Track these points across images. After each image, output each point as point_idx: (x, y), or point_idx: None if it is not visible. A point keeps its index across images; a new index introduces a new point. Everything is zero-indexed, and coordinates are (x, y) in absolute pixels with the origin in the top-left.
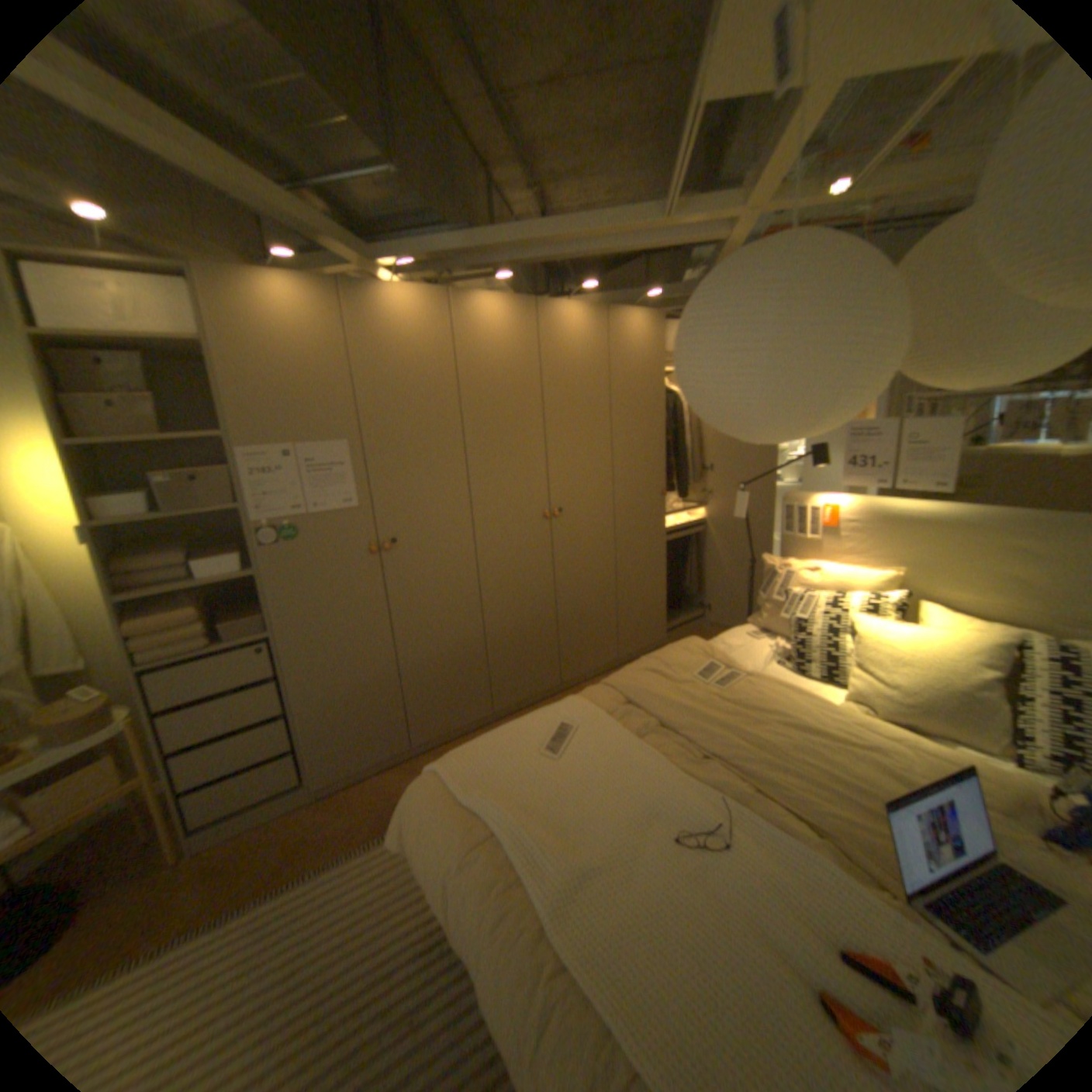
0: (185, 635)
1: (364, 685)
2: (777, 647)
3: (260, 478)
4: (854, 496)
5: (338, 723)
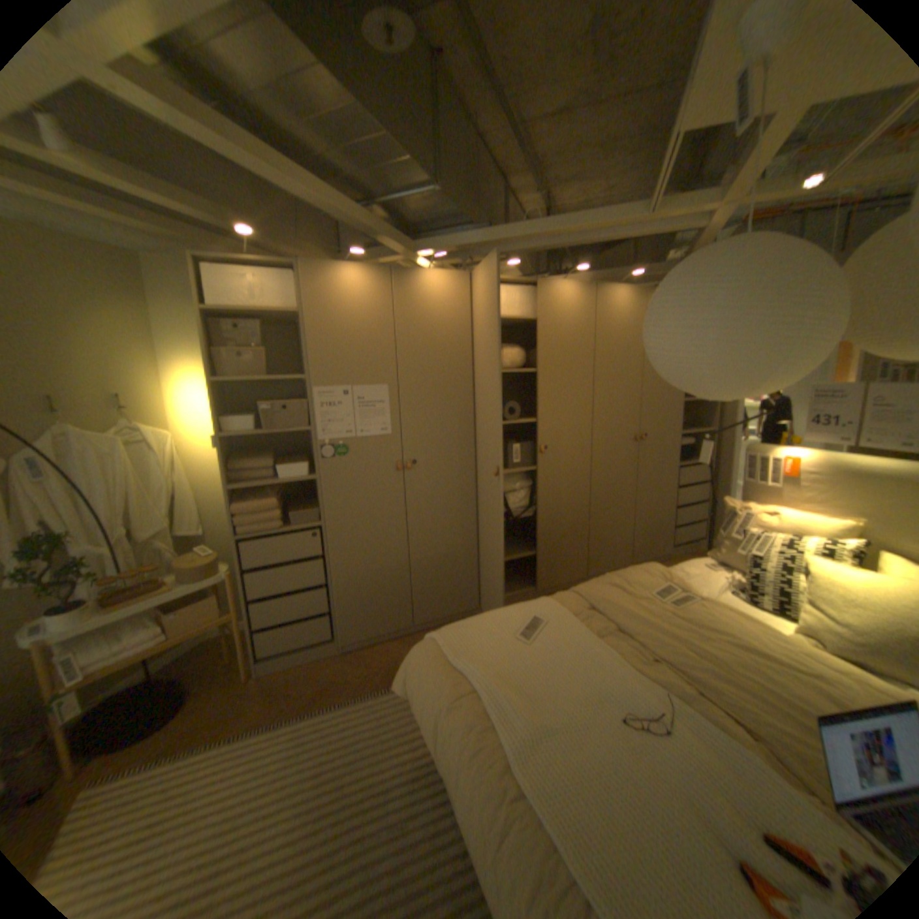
0: (267, 518)
1: (382, 571)
2: (732, 579)
3: (325, 410)
4: (816, 451)
5: (361, 597)
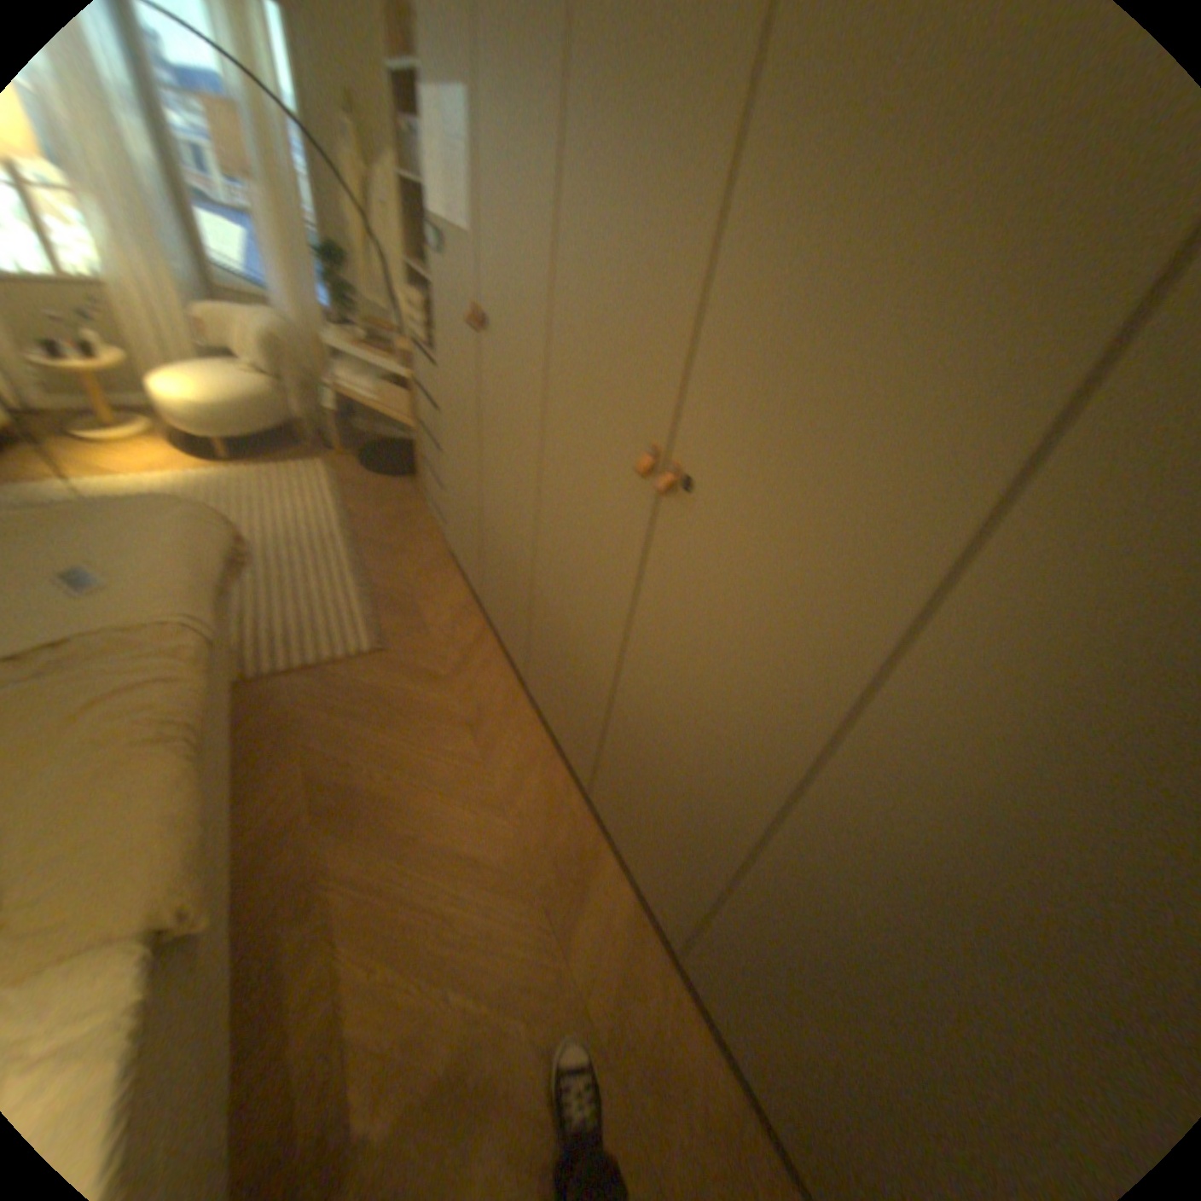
0: (414, 322)
1: (462, 490)
2: None
3: (423, 144)
4: None
5: (452, 505)
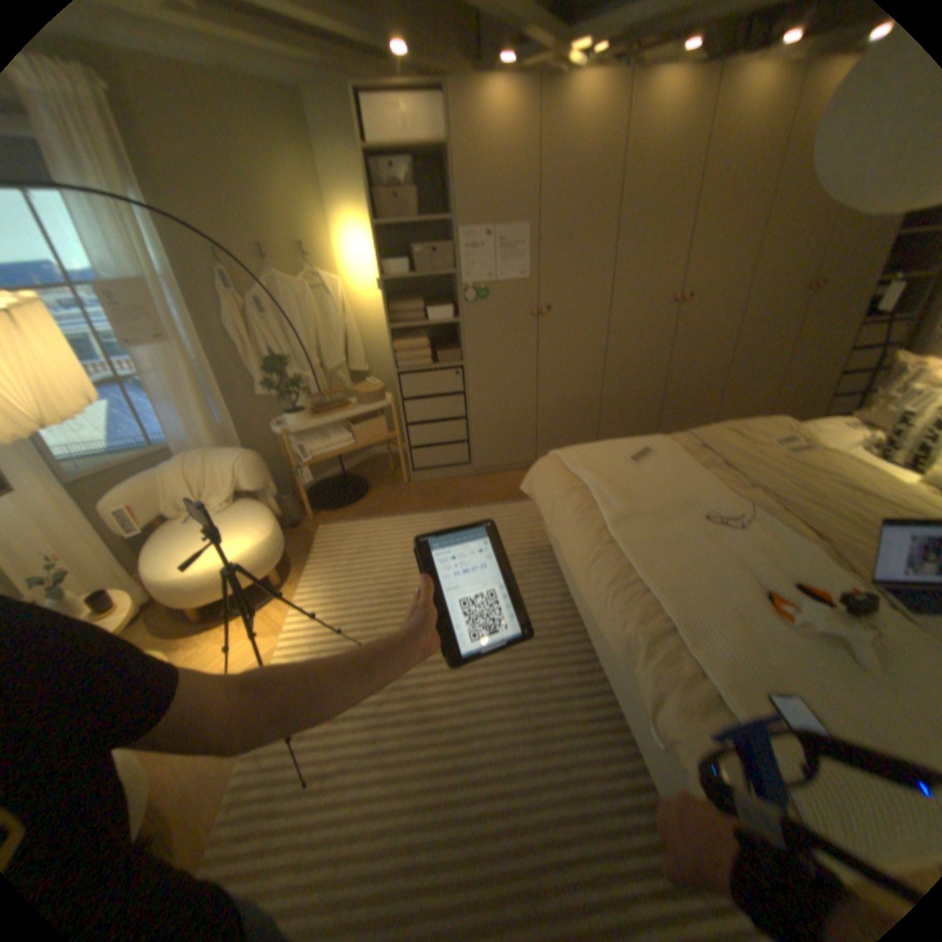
0: (419, 355)
1: (511, 409)
2: (870, 437)
3: (467, 252)
4: None
5: (492, 430)
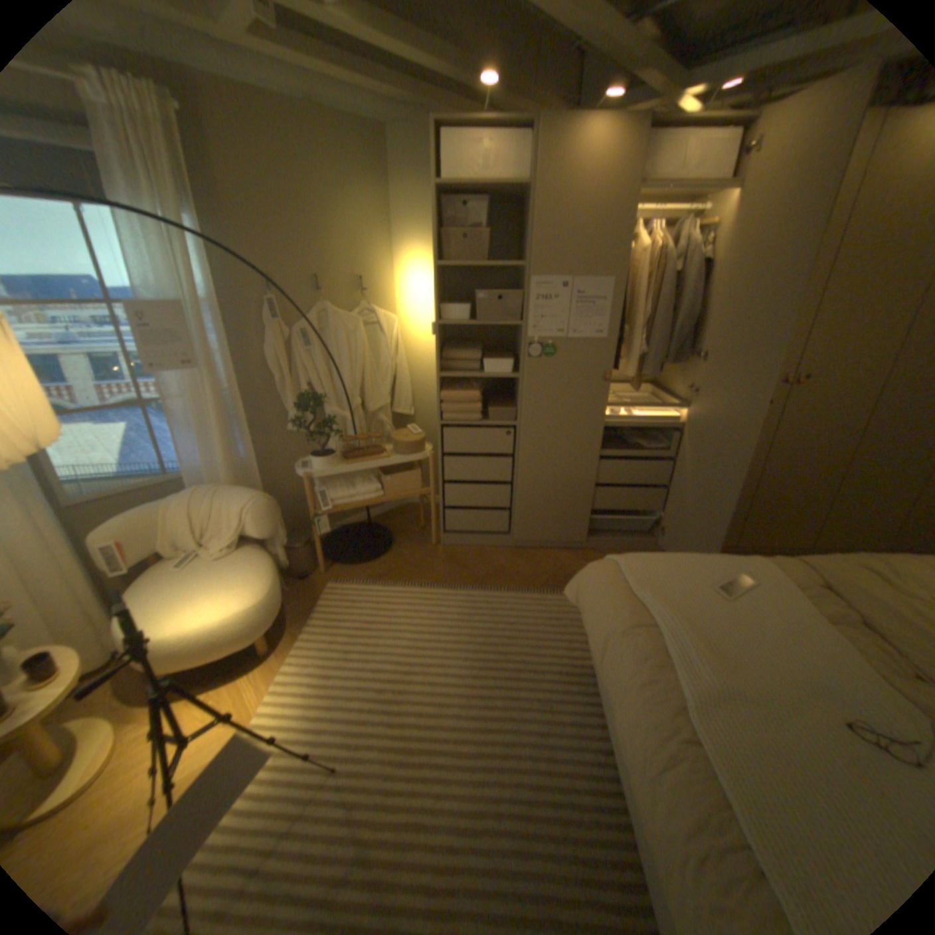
0: (469, 409)
1: (567, 482)
2: None
3: (540, 304)
4: None
5: (542, 502)
